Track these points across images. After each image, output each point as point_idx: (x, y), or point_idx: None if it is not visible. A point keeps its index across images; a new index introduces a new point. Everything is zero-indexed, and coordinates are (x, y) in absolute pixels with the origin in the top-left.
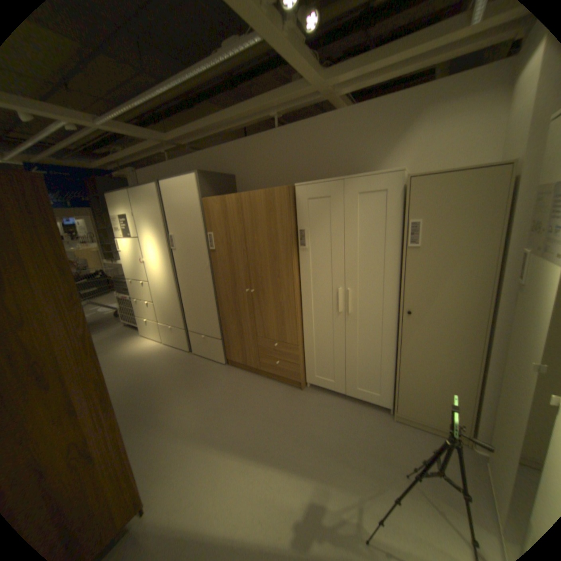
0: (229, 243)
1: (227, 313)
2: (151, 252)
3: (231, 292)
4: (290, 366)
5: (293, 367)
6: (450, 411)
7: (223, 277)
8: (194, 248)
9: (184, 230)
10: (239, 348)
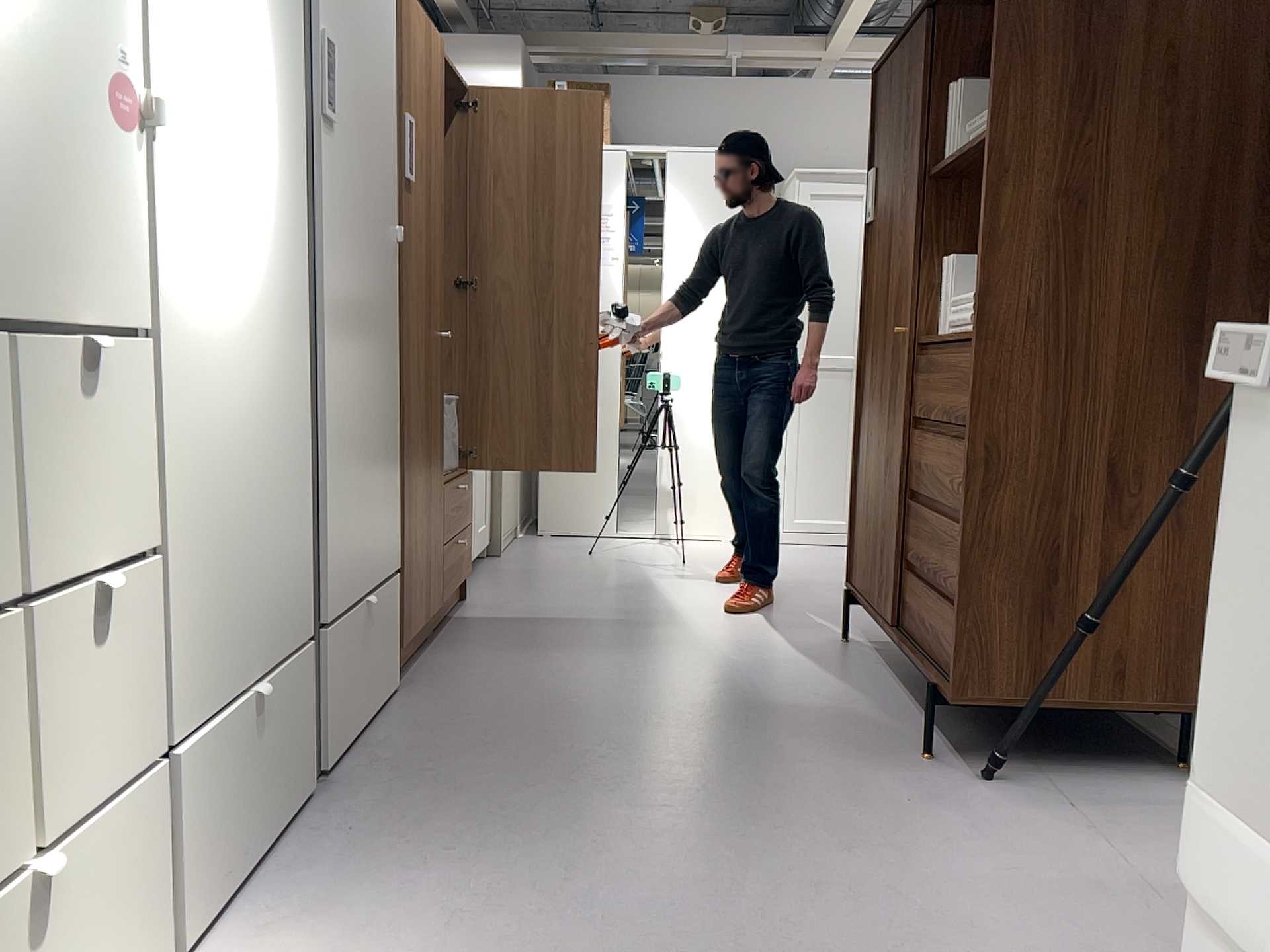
0: (428, 174)
1: (413, 432)
2: (211, 63)
3: (422, 345)
4: (465, 539)
5: (467, 538)
6: (513, 493)
7: (415, 291)
8: (375, 152)
9: (360, 50)
10: (422, 562)
